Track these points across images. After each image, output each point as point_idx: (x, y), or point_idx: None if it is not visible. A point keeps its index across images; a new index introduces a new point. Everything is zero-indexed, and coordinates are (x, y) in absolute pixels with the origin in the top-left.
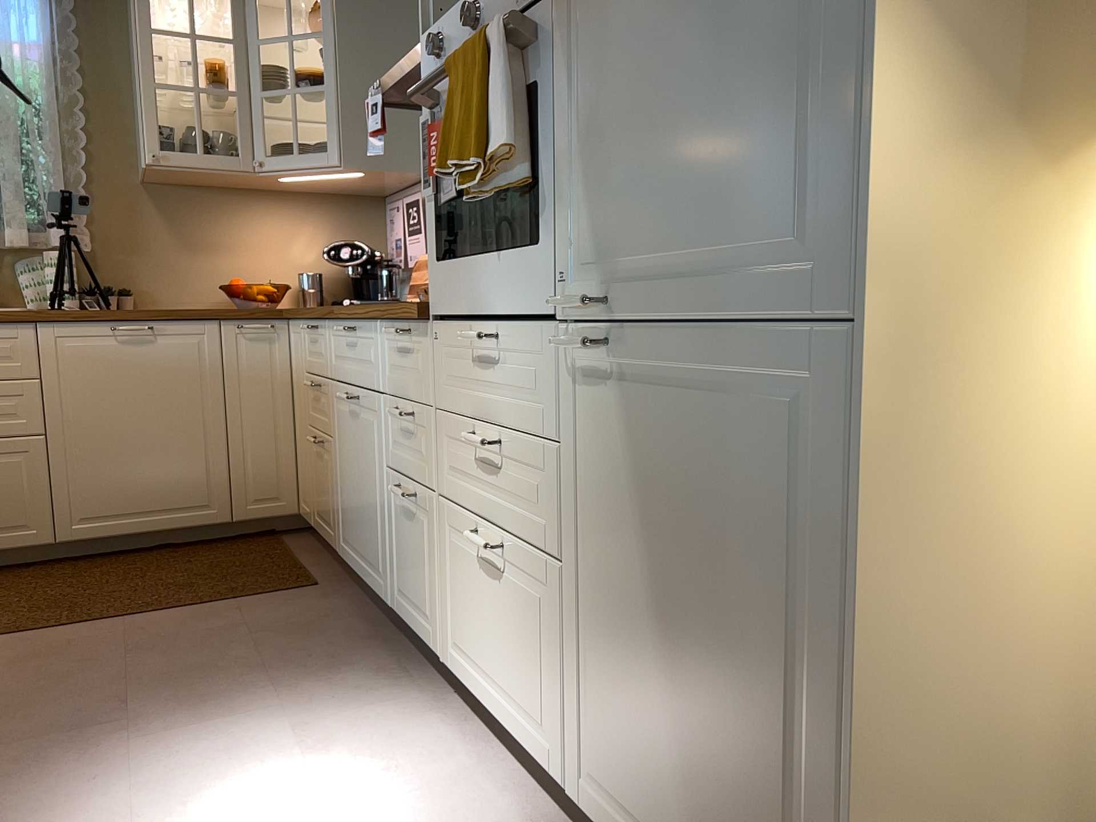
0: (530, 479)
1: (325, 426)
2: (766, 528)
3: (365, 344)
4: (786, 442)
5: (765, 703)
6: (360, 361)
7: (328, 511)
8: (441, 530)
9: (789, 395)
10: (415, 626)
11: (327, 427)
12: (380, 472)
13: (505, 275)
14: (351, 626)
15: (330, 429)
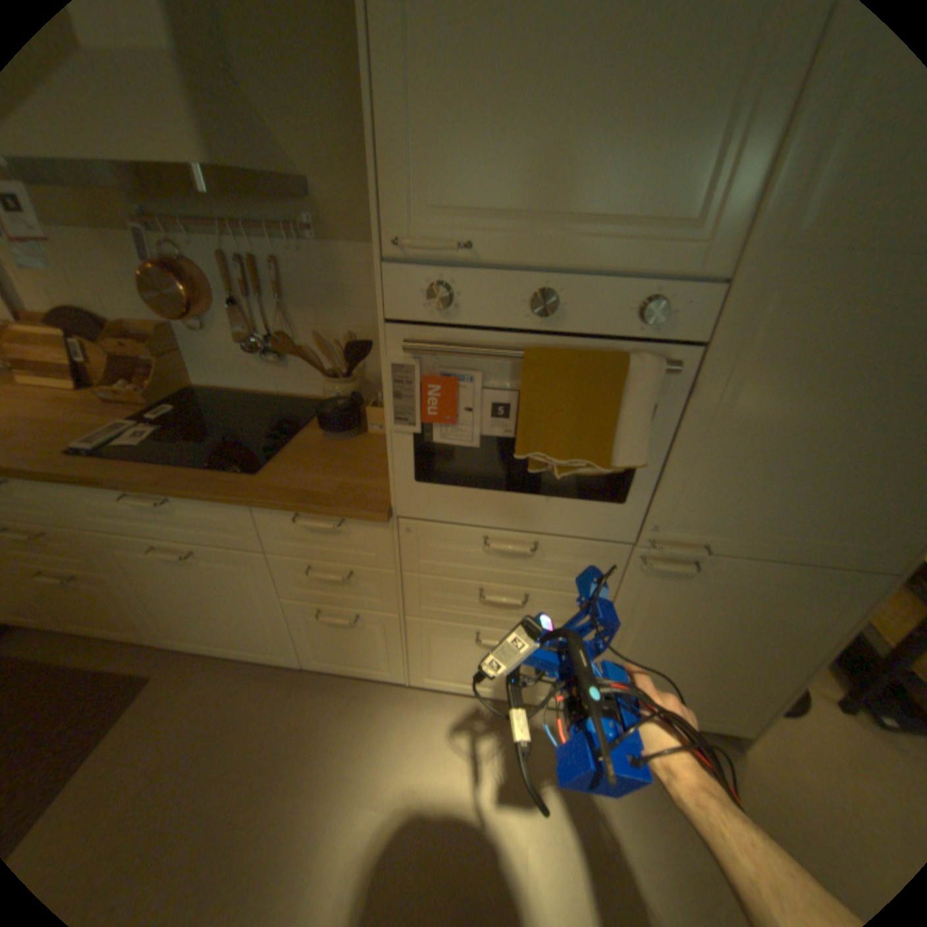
0: (558, 608)
1: (79, 565)
2: (788, 626)
3: (201, 514)
4: (819, 603)
5: (756, 669)
6: (190, 526)
7: (111, 622)
8: (406, 630)
9: (829, 590)
10: (353, 672)
11: (86, 567)
12: (262, 600)
13: (553, 511)
14: (249, 692)
15: (99, 569)
